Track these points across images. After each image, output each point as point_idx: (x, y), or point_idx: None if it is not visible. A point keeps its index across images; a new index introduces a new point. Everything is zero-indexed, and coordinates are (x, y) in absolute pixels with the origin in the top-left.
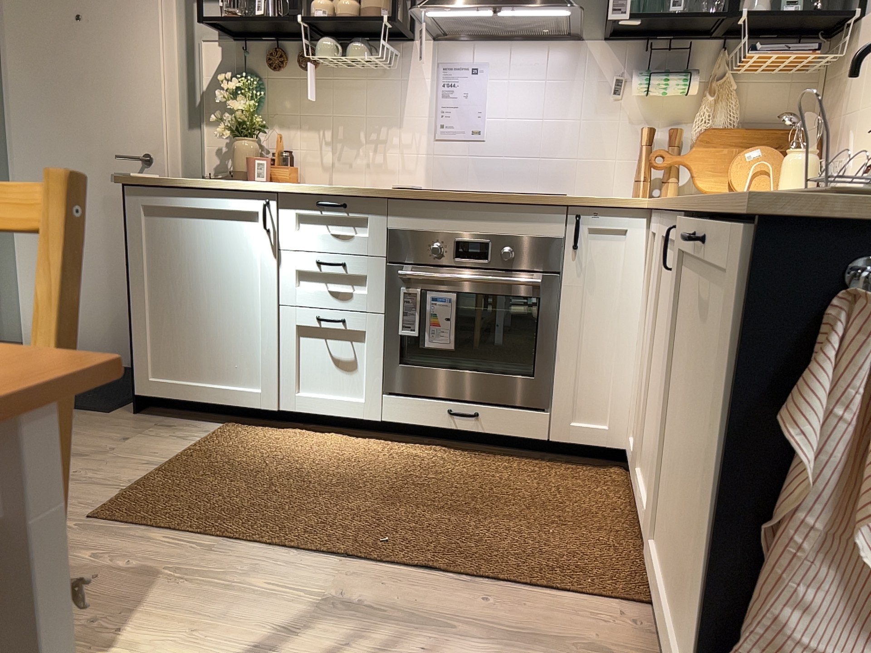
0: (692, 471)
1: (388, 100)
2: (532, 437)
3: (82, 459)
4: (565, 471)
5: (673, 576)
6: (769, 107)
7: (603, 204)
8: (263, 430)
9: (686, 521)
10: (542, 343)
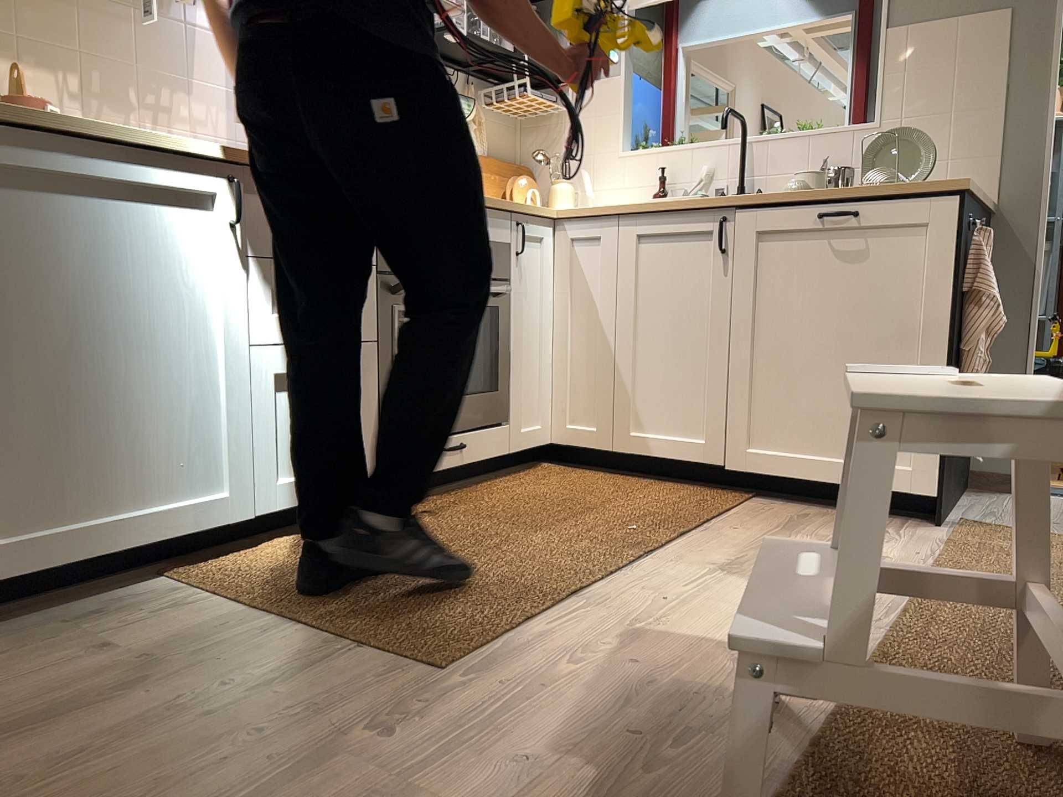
0: (832, 361)
1: (174, 52)
2: (499, 452)
3: (143, 687)
4: (524, 477)
5: (807, 444)
6: (496, 141)
7: (534, 209)
8: (230, 560)
9: (830, 396)
10: (499, 351)
